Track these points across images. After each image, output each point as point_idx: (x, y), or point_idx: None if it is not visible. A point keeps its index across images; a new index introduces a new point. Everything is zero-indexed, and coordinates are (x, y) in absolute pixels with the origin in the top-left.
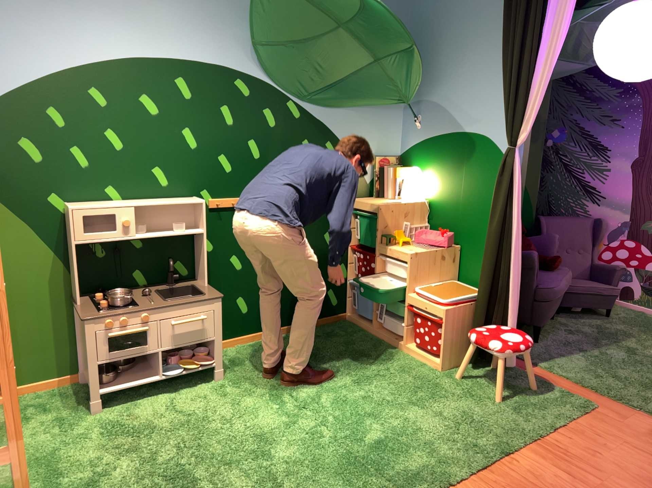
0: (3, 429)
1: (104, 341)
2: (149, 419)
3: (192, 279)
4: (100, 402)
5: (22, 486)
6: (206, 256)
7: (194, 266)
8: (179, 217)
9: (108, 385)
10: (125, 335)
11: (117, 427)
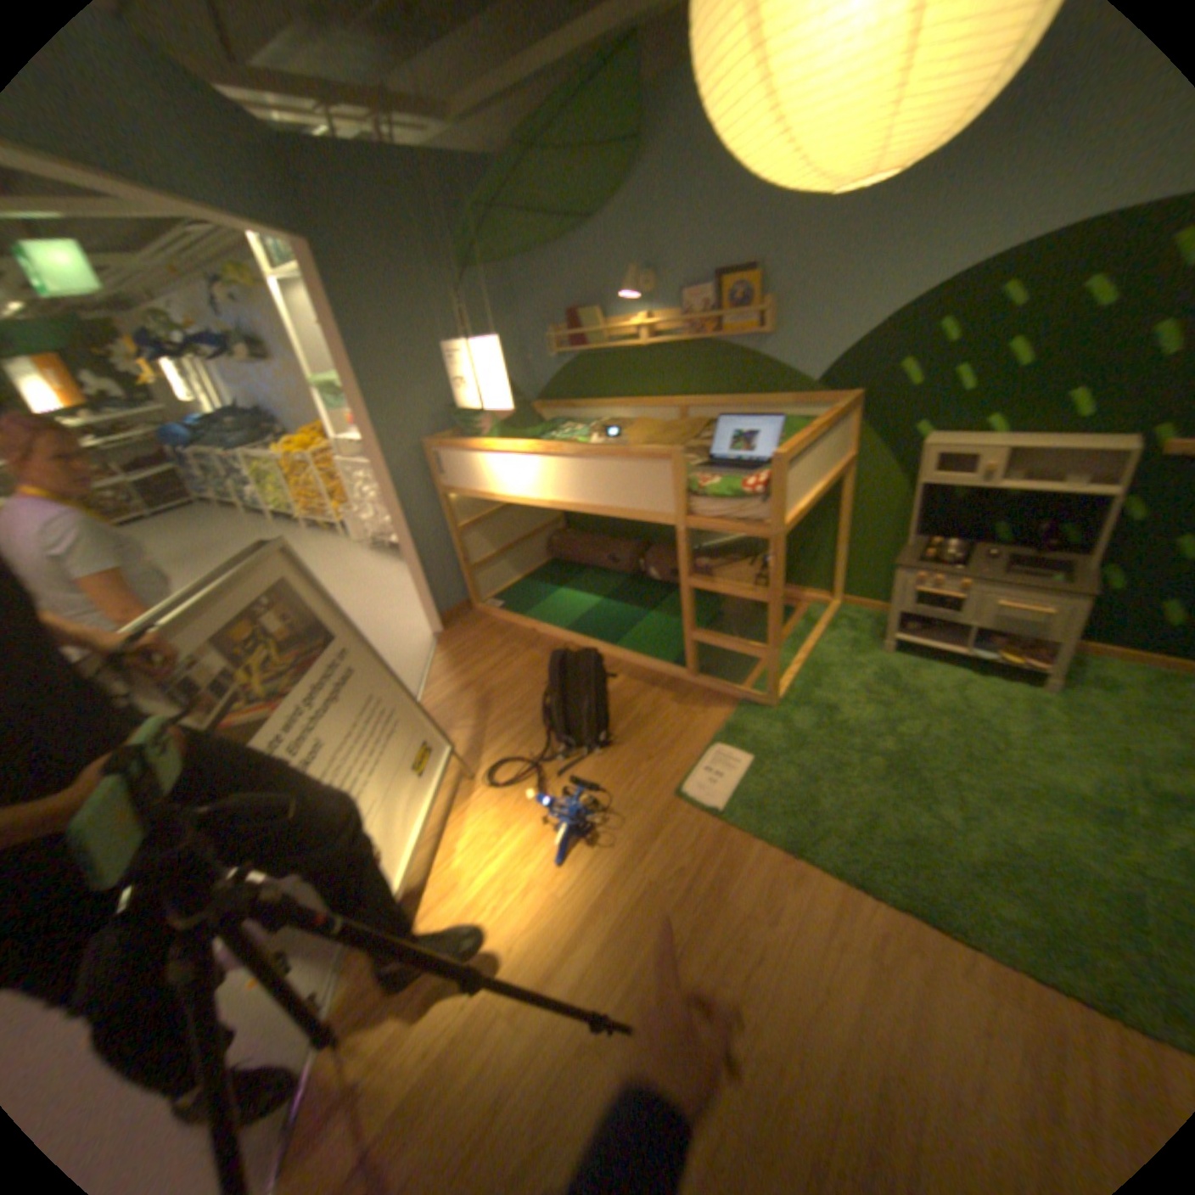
0: (813, 628)
1: (910, 594)
2: (926, 688)
3: (1085, 553)
4: (892, 646)
5: (788, 679)
6: (1107, 531)
7: (1095, 537)
8: (1092, 465)
9: (907, 634)
10: (933, 596)
11: (891, 677)
